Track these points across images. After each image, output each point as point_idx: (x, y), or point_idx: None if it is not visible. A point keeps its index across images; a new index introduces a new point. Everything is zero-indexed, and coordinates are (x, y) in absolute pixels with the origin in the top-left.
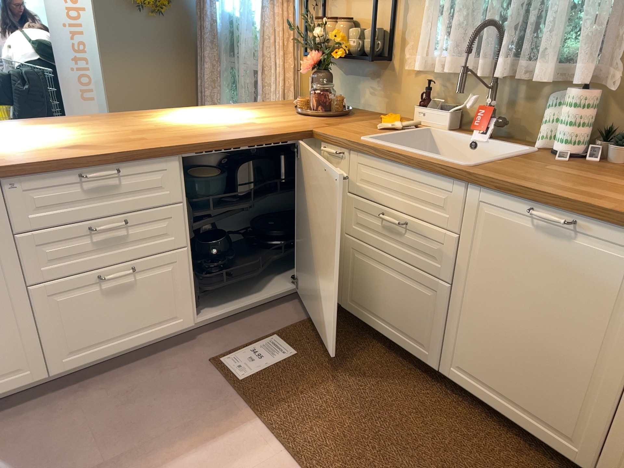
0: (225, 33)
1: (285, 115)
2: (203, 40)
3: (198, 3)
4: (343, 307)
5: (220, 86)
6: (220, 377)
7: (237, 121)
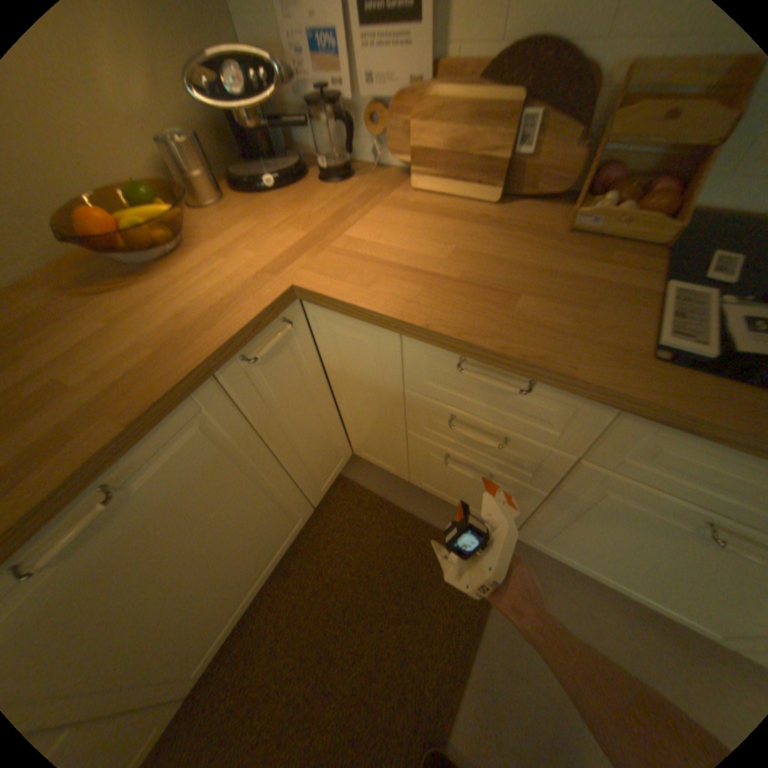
0: None
1: None
2: None
3: None
4: None
5: None
6: None
7: None
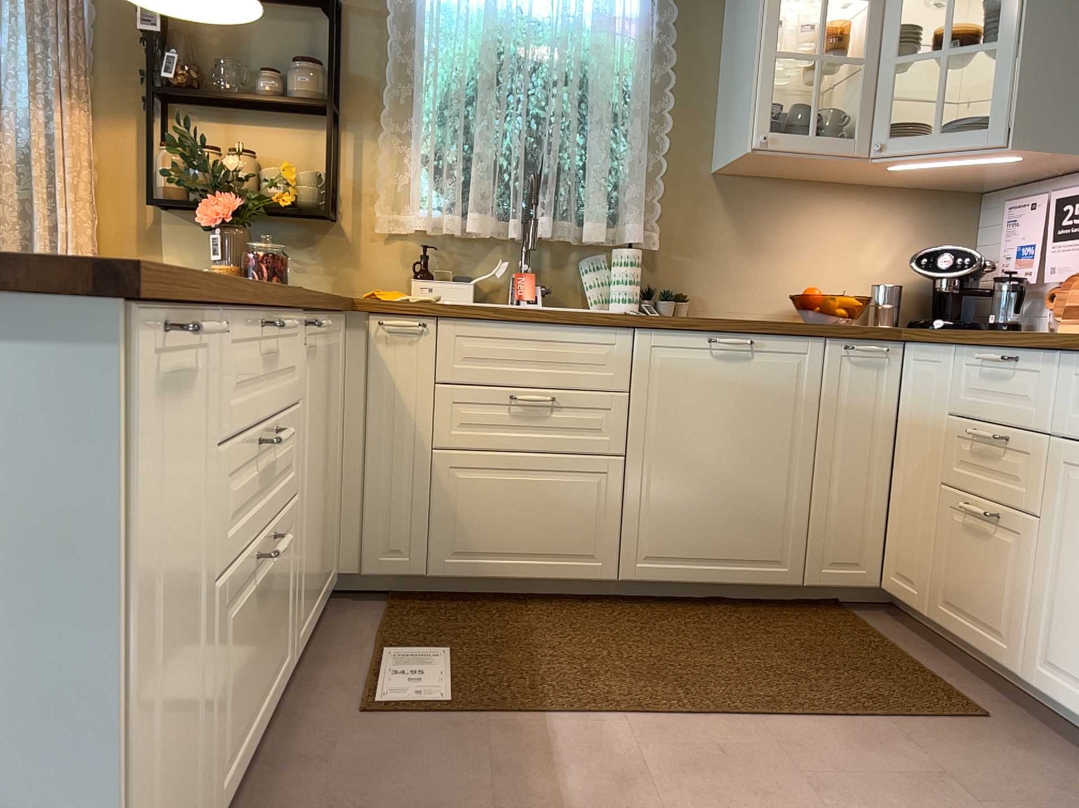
0: None
1: None
2: None
3: None
4: (431, 577)
5: None
6: (416, 718)
7: None
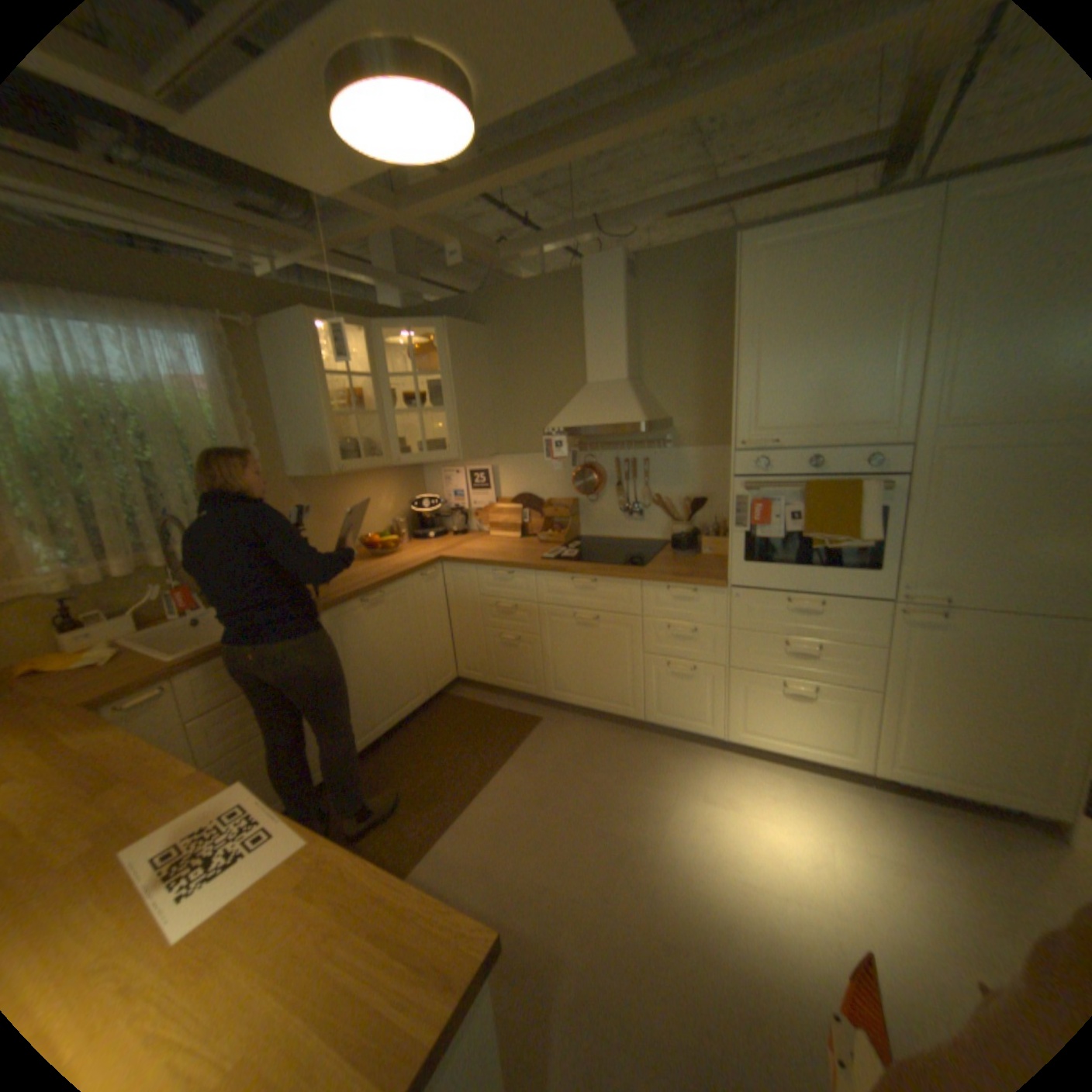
0: None
1: None
2: None
3: None
4: None
5: None
6: None
7: None
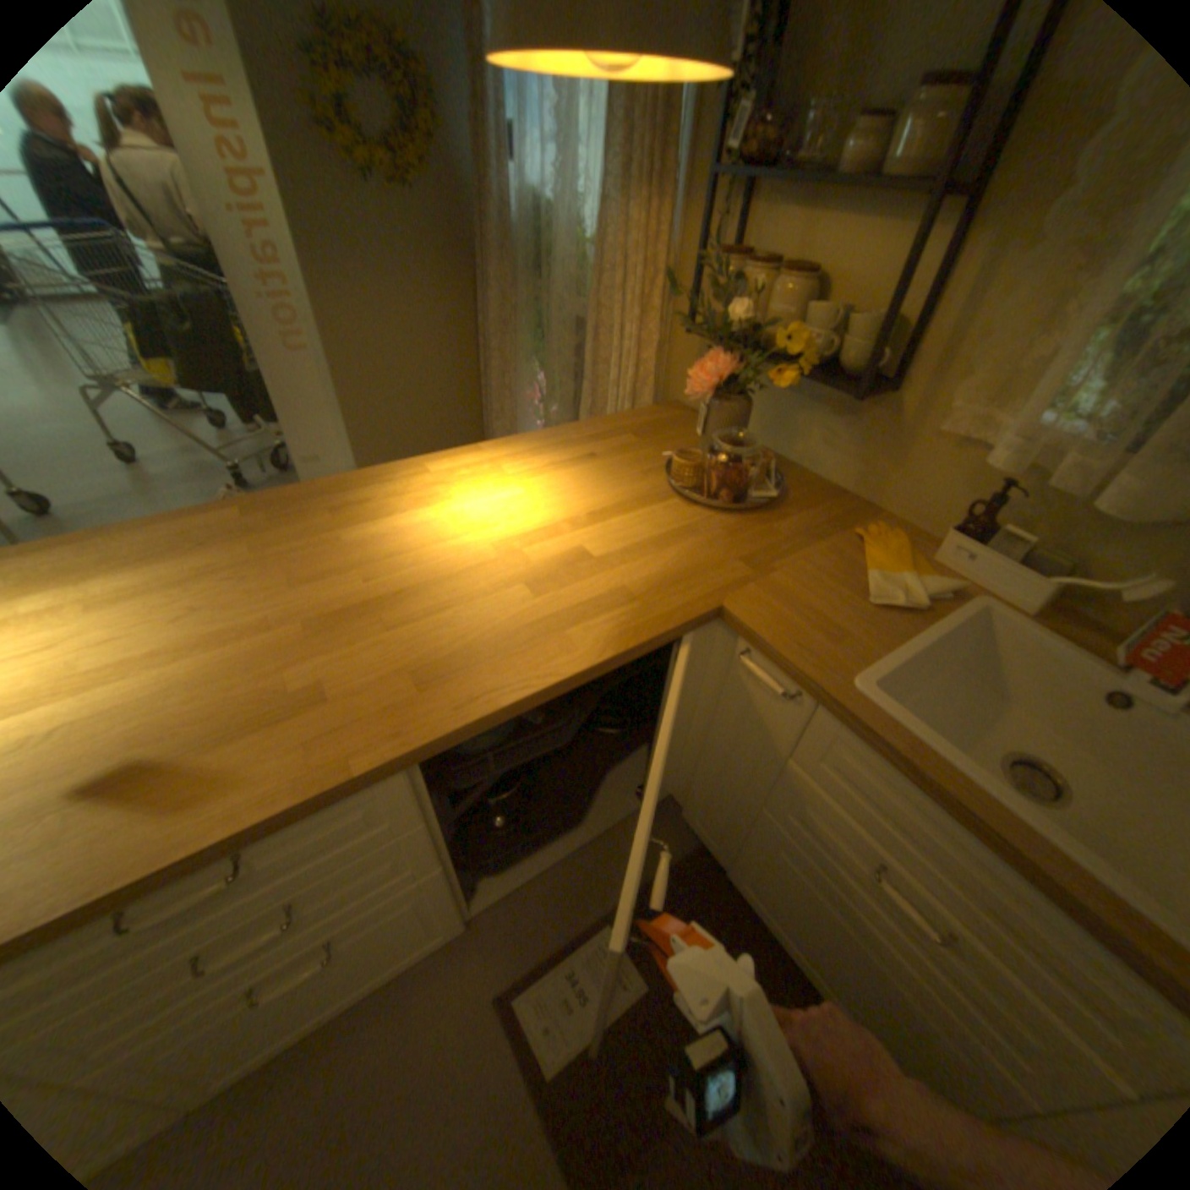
0: (525, 231)
1: (648, 503)
2: (485, 237)
3: (475, 155)
4: (732, 881)
5: (516, 332)
6: (513, 1068)
7: (549, 542)
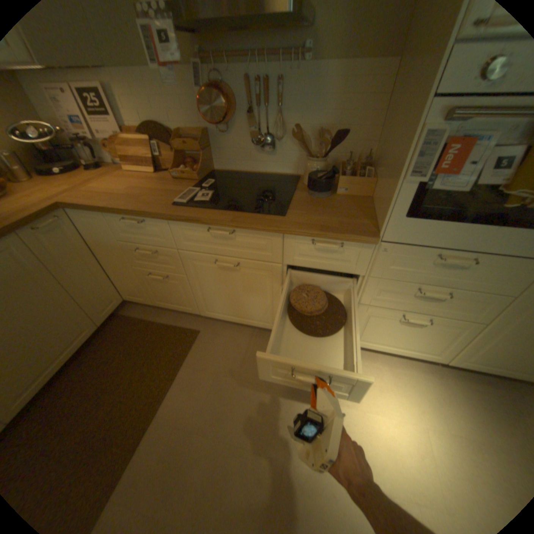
0: None
1: None
2: None
3: None
4: None
5: None
6: None
7: None
